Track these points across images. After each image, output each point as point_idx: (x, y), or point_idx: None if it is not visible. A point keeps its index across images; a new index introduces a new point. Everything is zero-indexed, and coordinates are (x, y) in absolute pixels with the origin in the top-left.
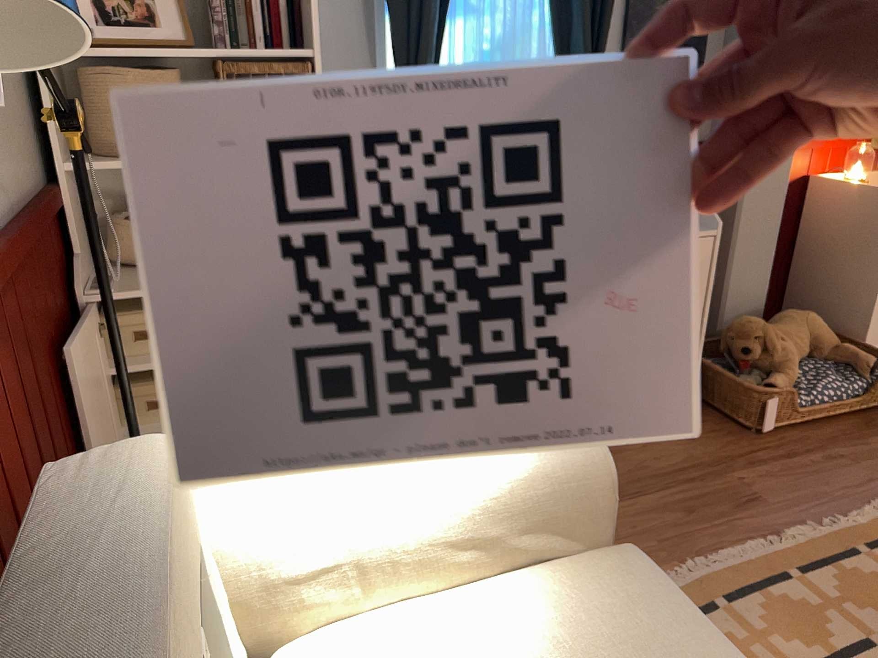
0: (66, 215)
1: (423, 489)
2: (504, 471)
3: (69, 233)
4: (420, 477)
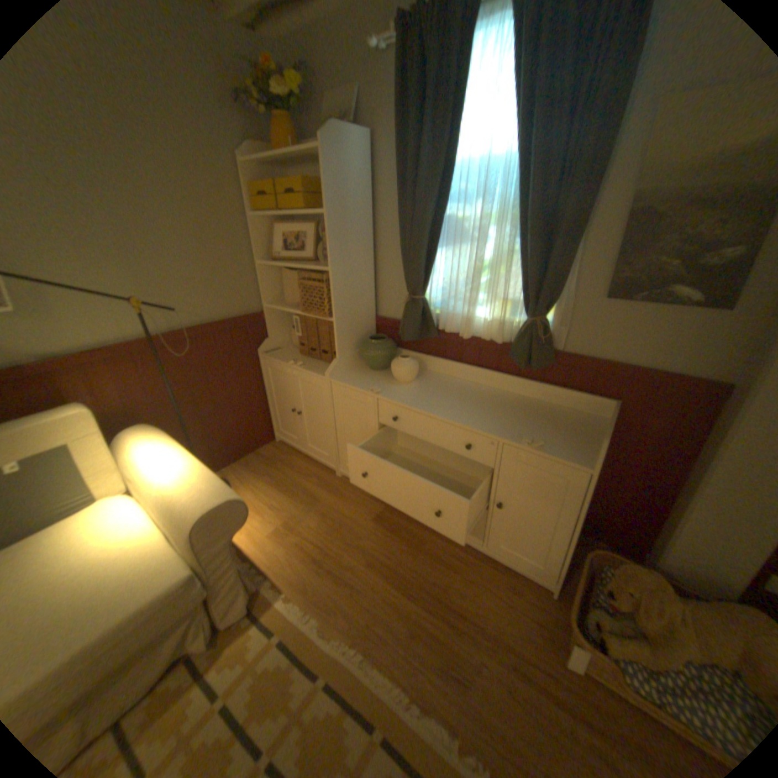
0: (266, 322)
1: (154, 478)
2: (171, 494)
3: (267, 329)
4: (160, 474)
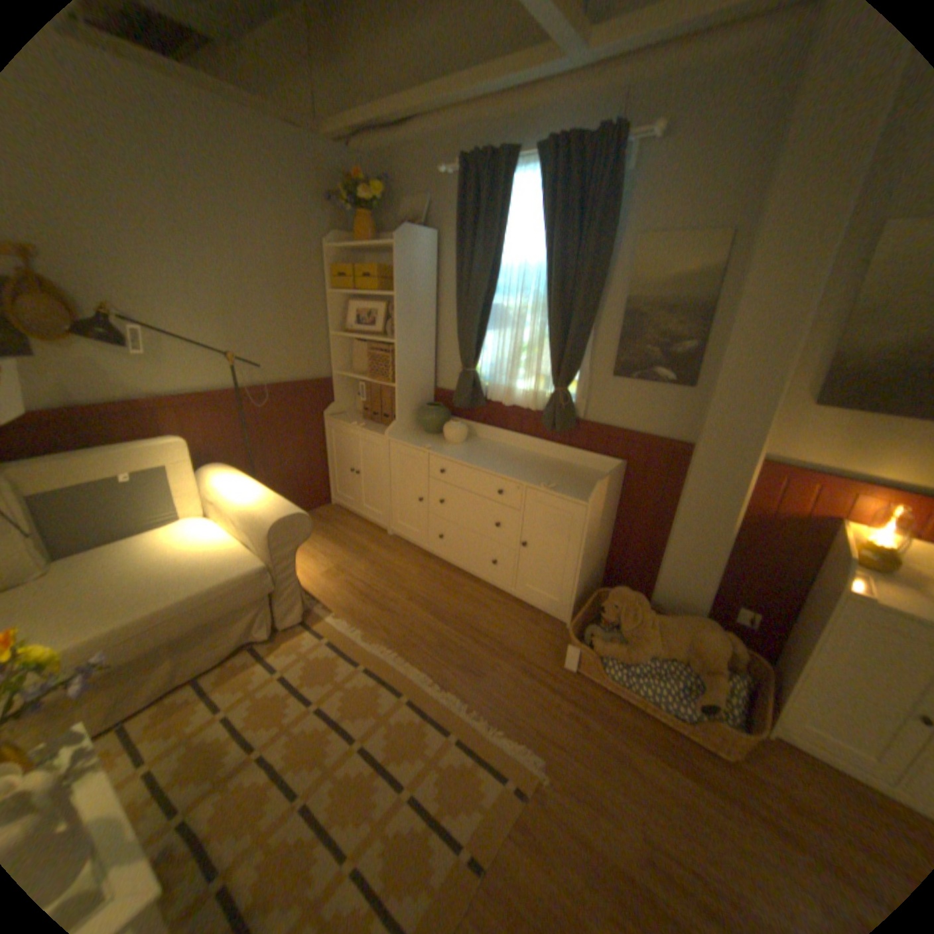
0: (333, 388)
1: (236, 498)
2: (251, 508)
3: (334, 395)
4: (241, 495)
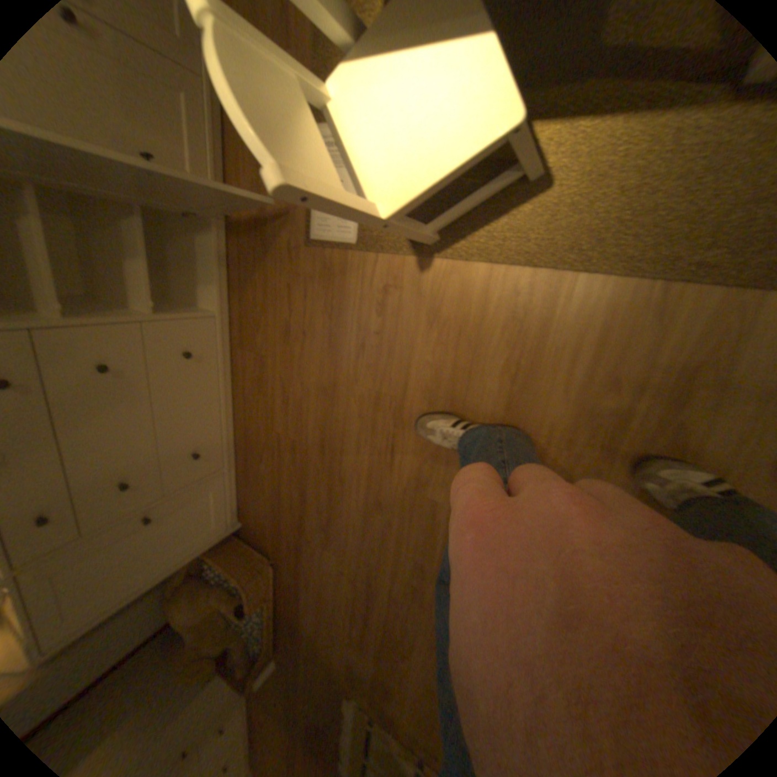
0: None
1: None
2: None
3: None
4: None
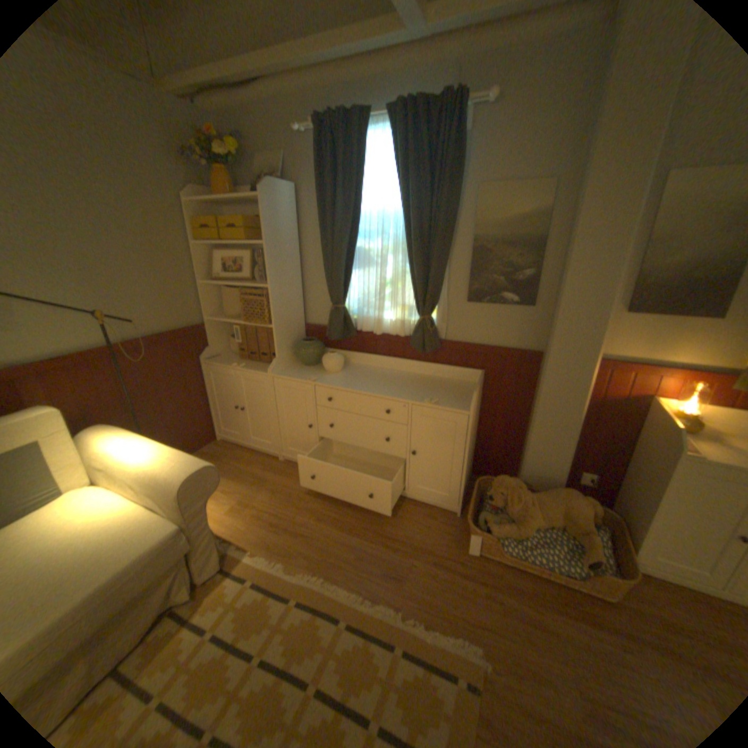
0: (207, 333)
1: (131, 461)
2: (152, 469)
3: (208, 339)
4: (136, 457)
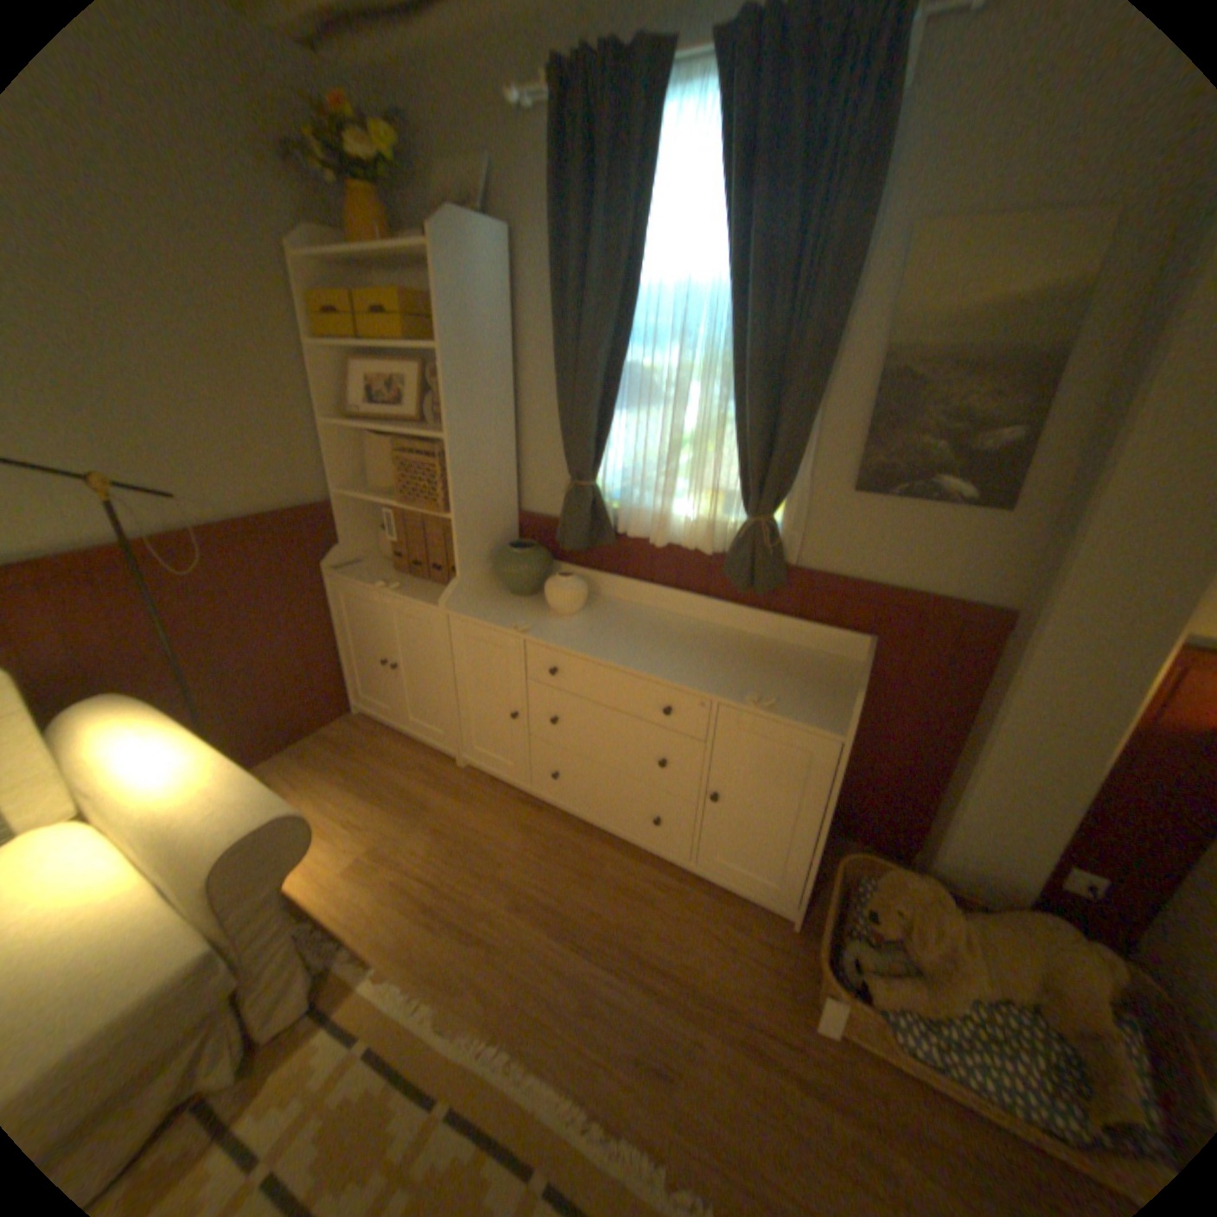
0: (336, 519)
1: (137, 789)
2: (170, 815)
3: (338, 530)
4: (148, 781)
